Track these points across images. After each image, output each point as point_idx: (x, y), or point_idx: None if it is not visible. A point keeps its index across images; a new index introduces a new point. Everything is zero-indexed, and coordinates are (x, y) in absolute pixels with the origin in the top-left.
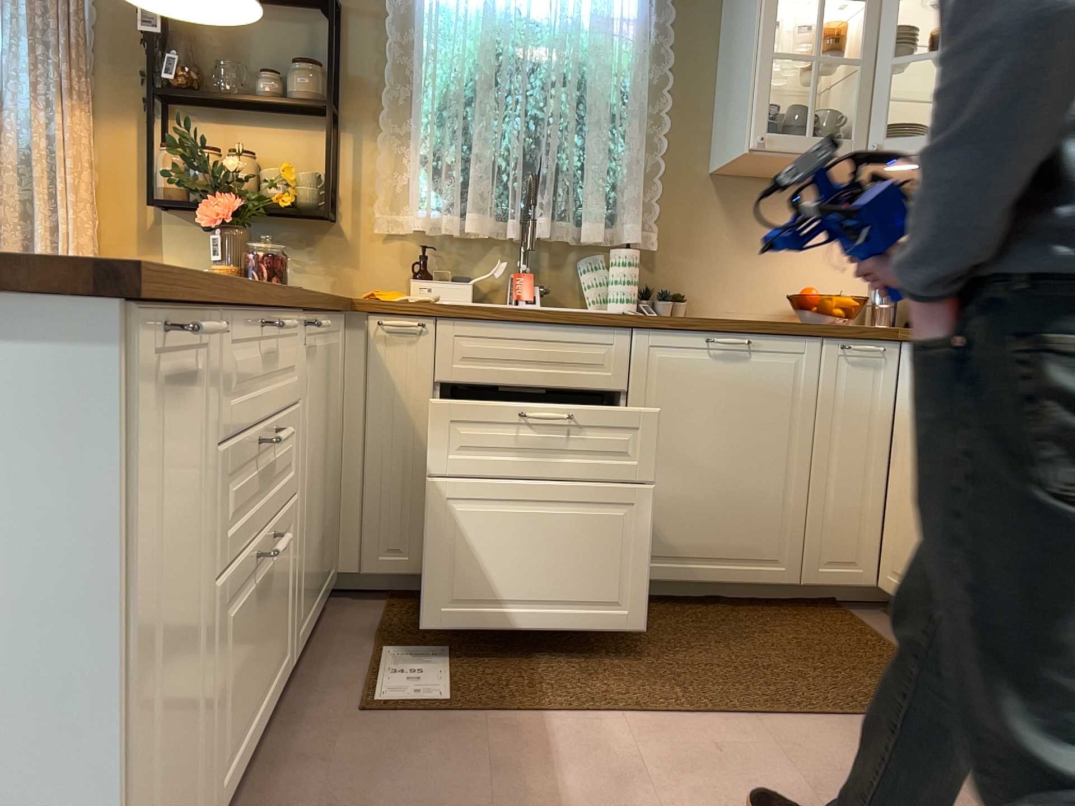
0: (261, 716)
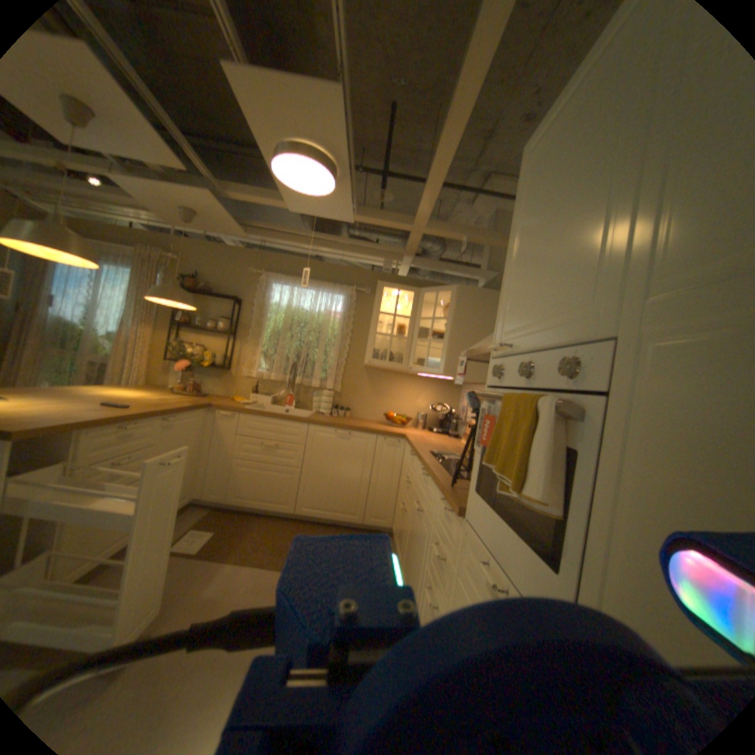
0: (109, 553)
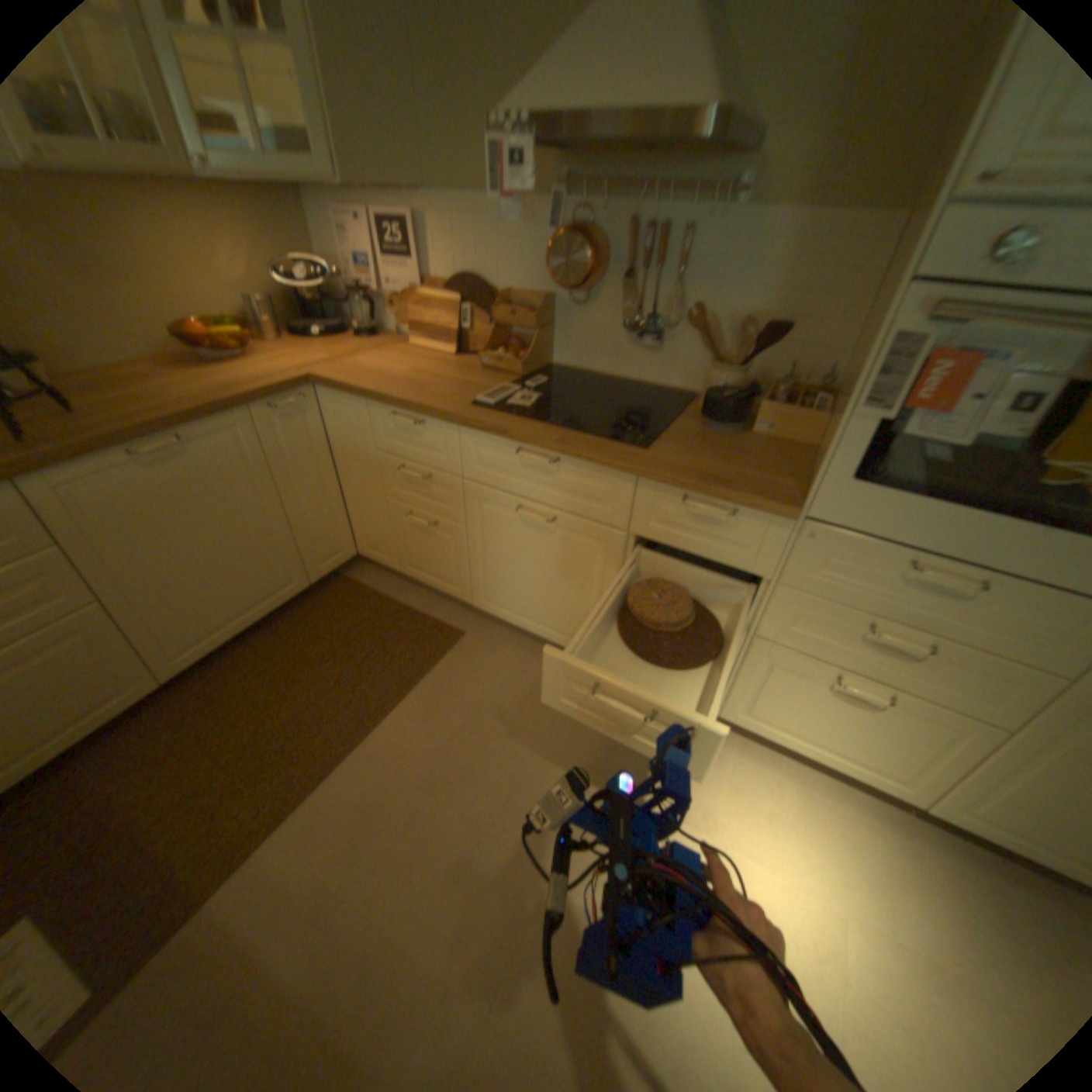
0: None
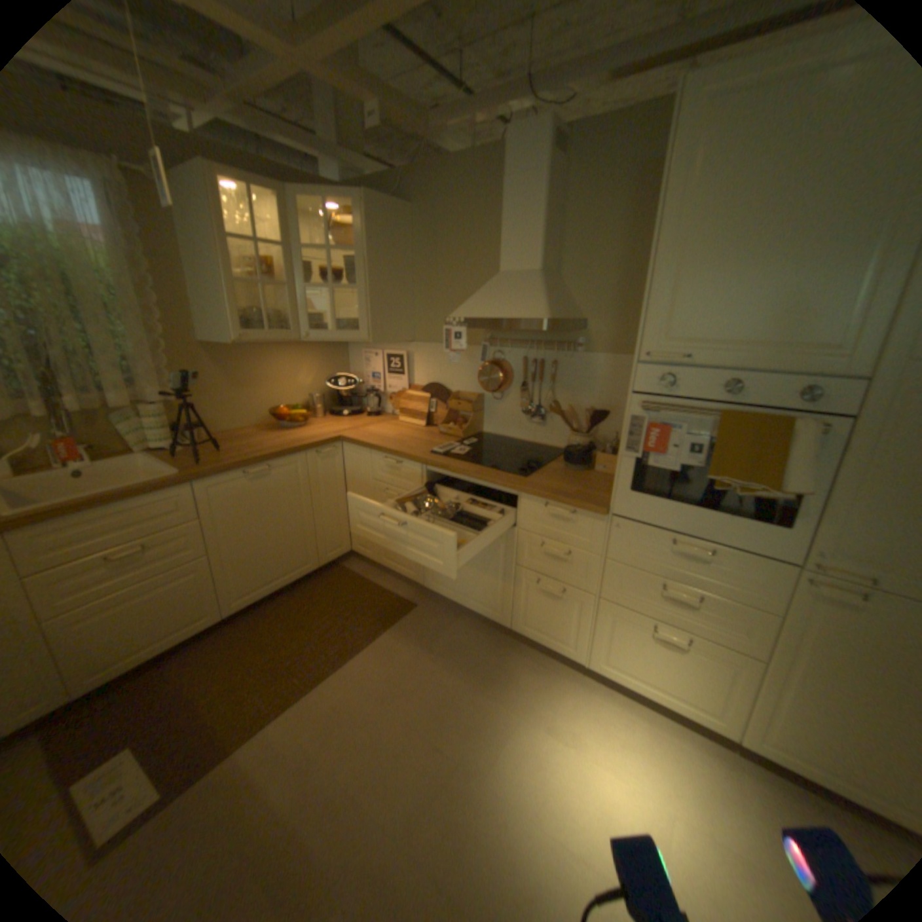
0: None
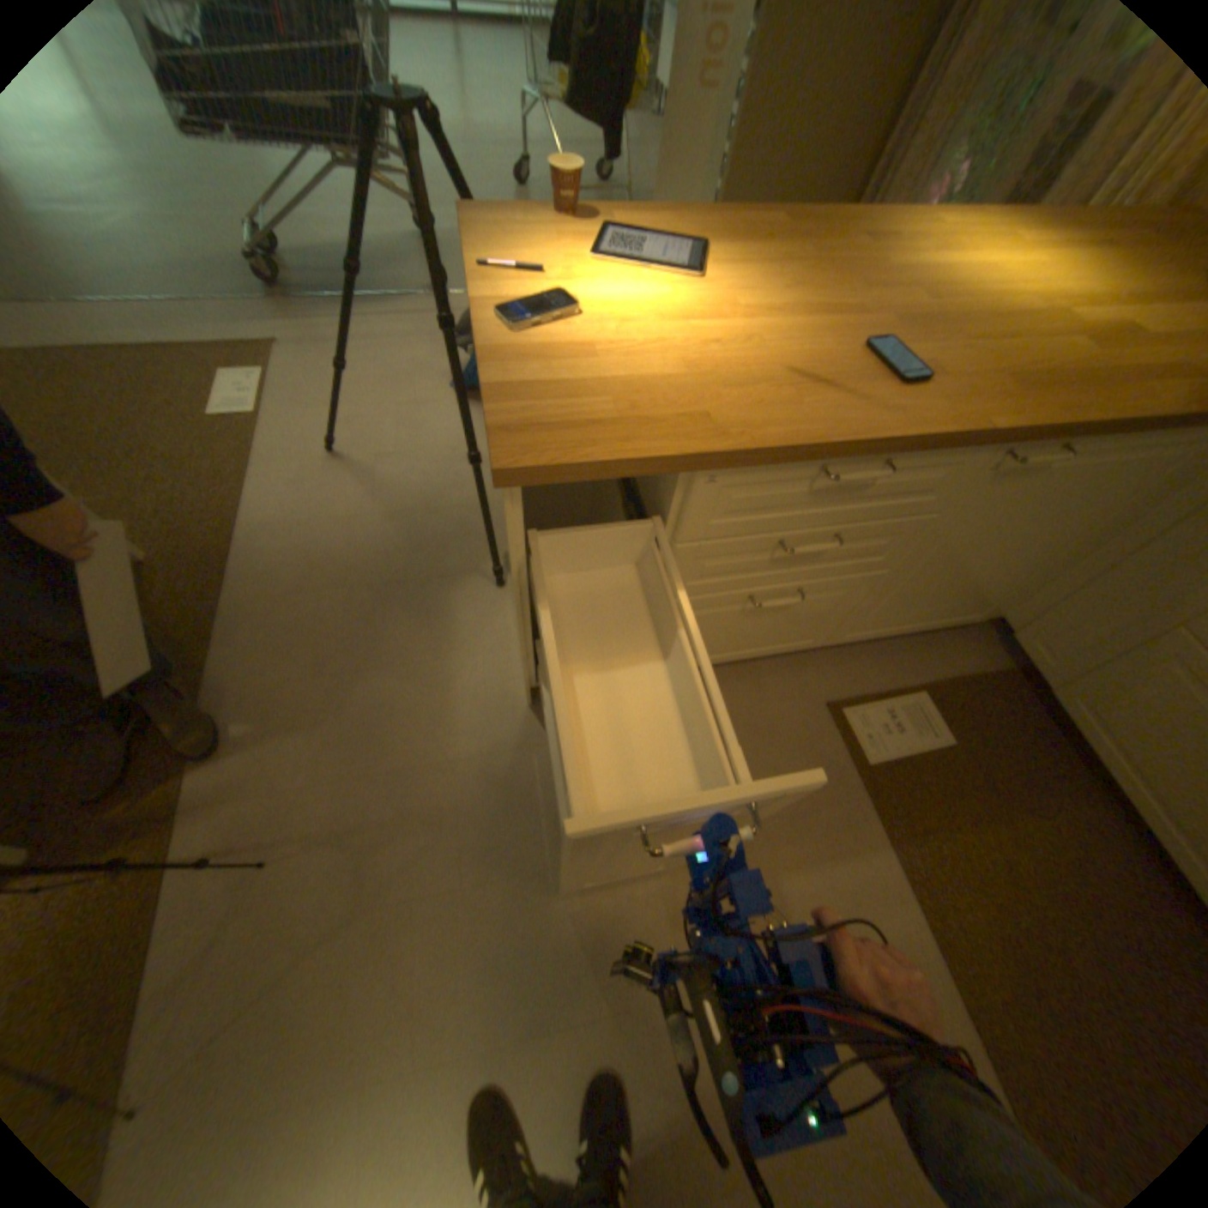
0: (749, 657)
